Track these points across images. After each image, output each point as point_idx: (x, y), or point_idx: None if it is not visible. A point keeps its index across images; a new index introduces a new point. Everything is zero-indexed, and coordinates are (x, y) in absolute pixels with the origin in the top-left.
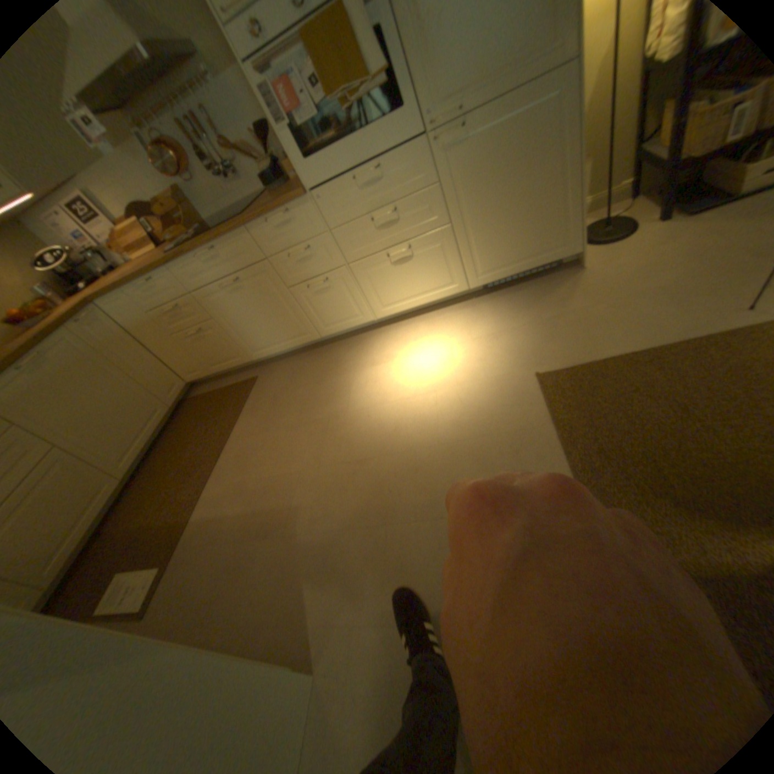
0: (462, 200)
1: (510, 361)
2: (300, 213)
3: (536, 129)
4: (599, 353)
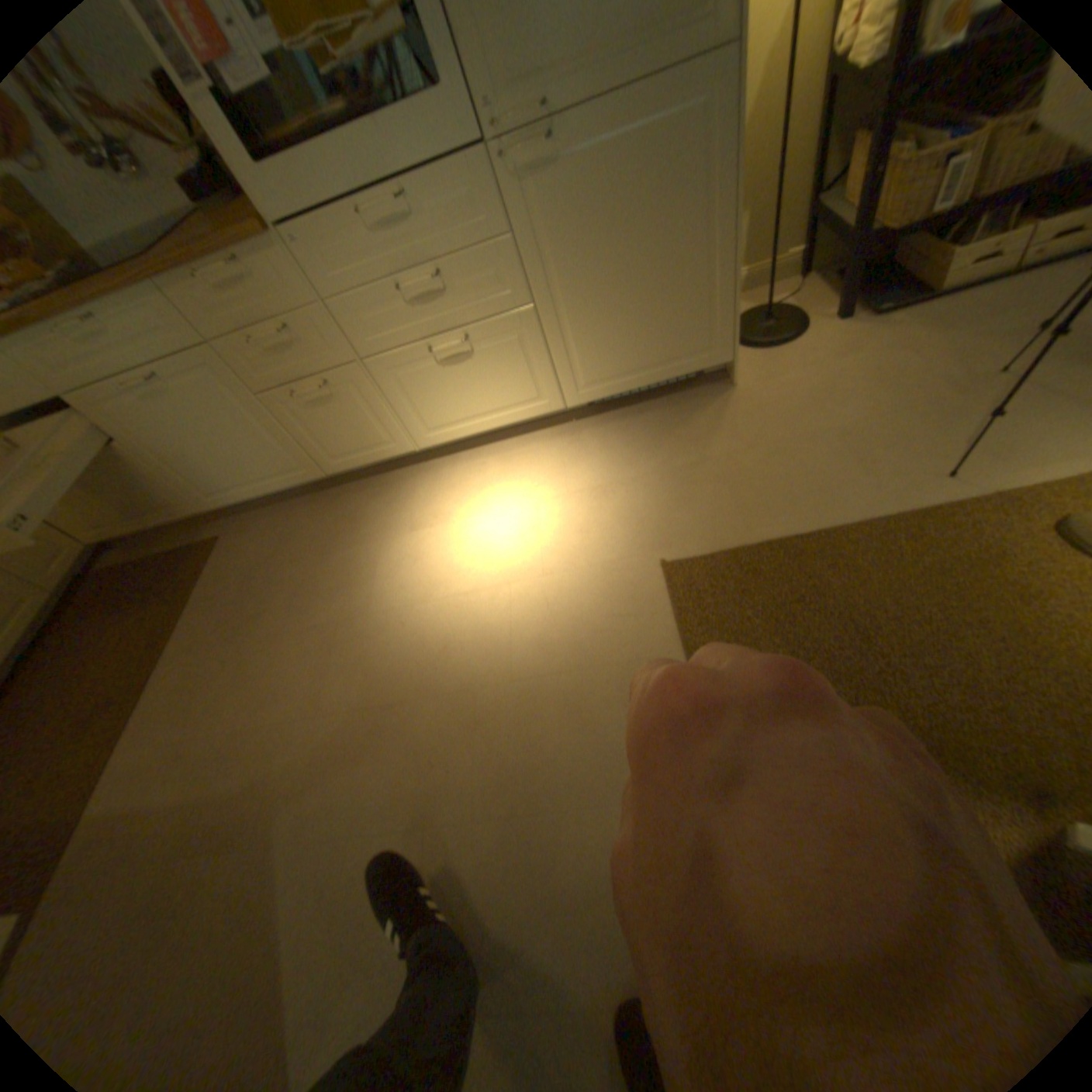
0: (549, 268)
1: (623, 539)
2: (259, 268)
3: (668, 159)
4: (750, 533)
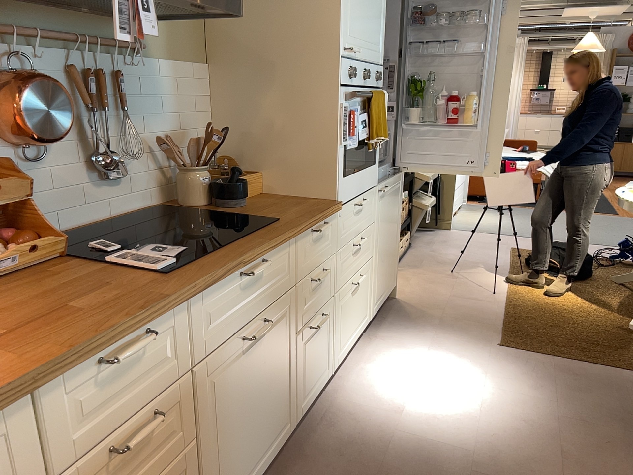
0: (378, 239)
1: (474, 348)
2: (328, 230)
3: (396, 201)
4: (493, 325)
